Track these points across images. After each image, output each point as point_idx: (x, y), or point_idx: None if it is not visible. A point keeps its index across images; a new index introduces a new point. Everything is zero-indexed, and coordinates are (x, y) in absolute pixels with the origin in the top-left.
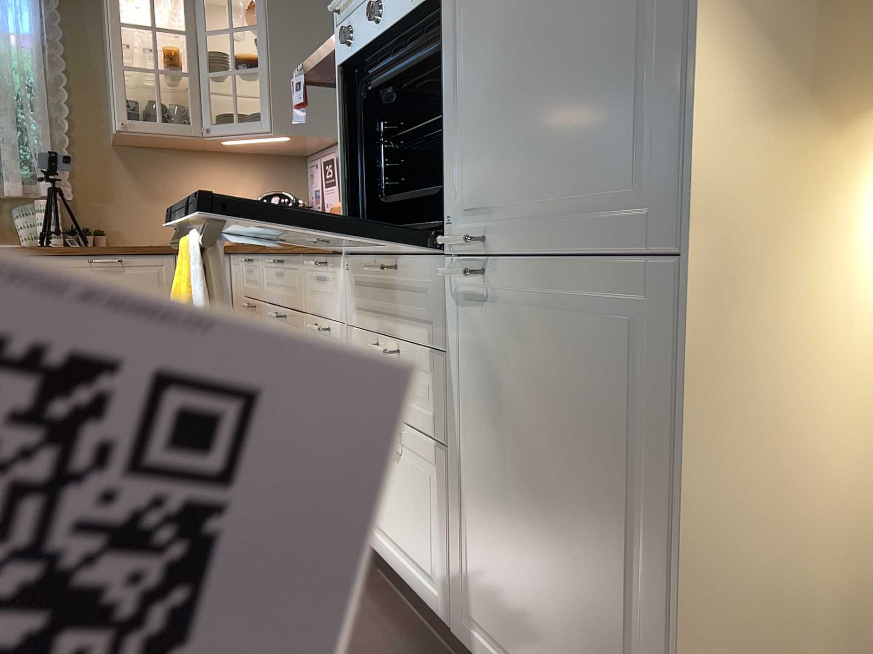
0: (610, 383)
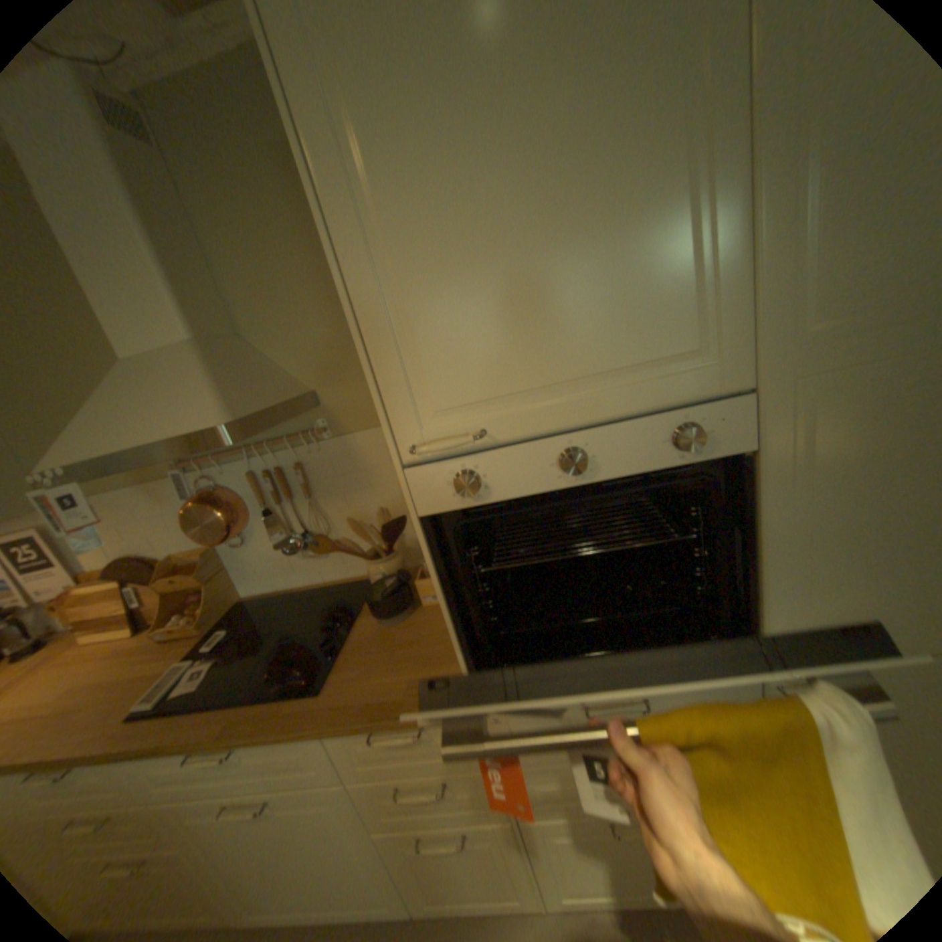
0: None
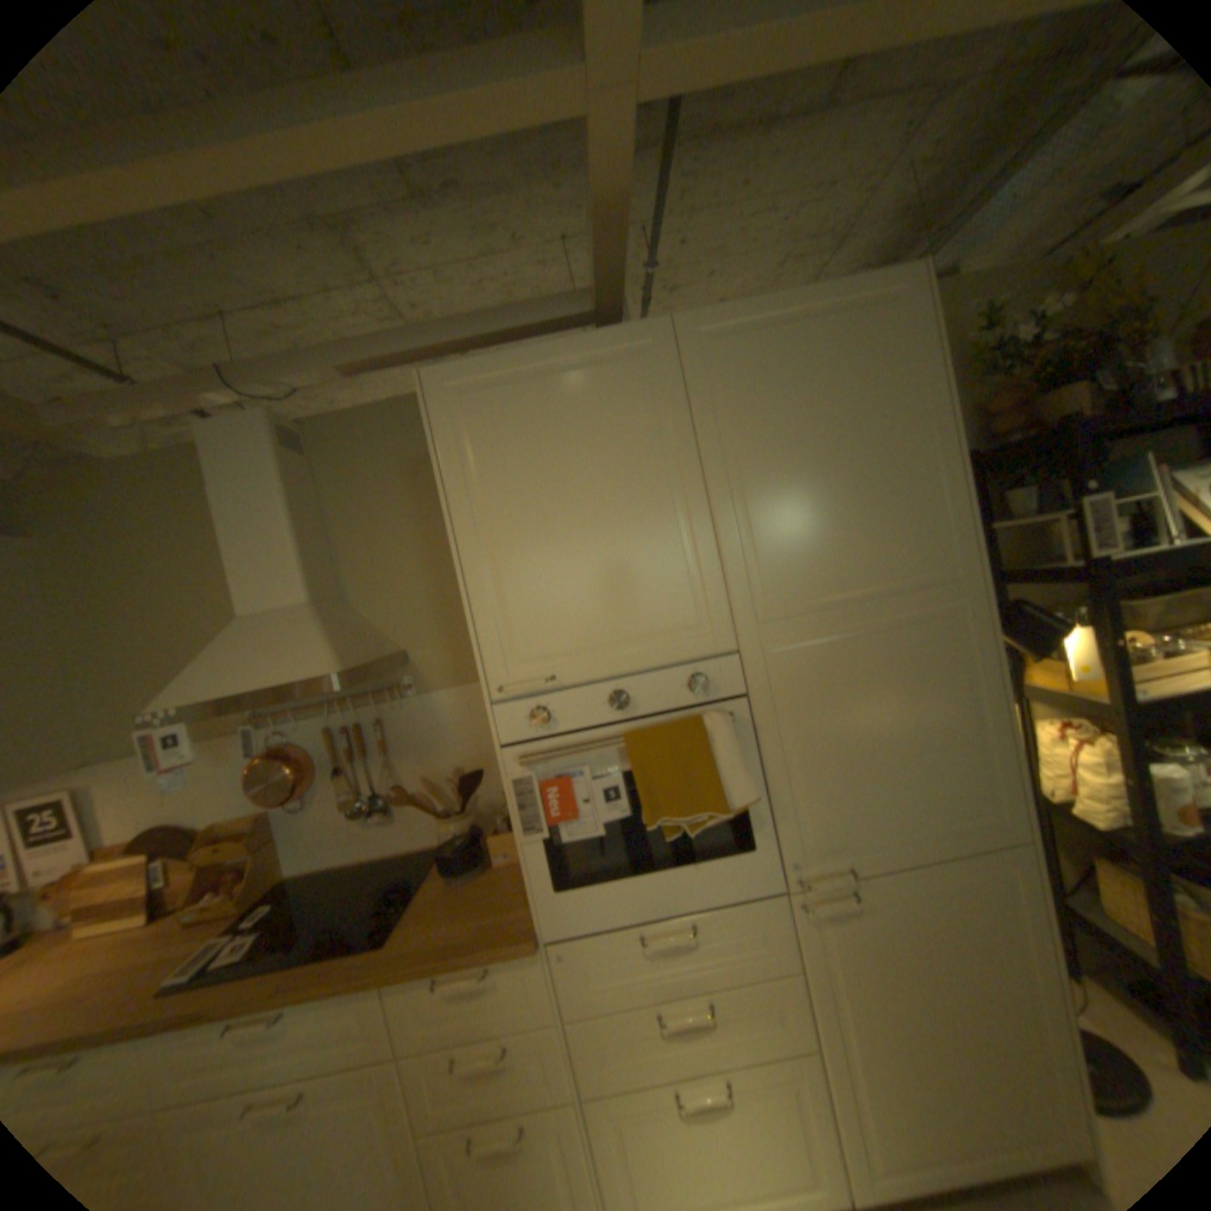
0: (989, 925)
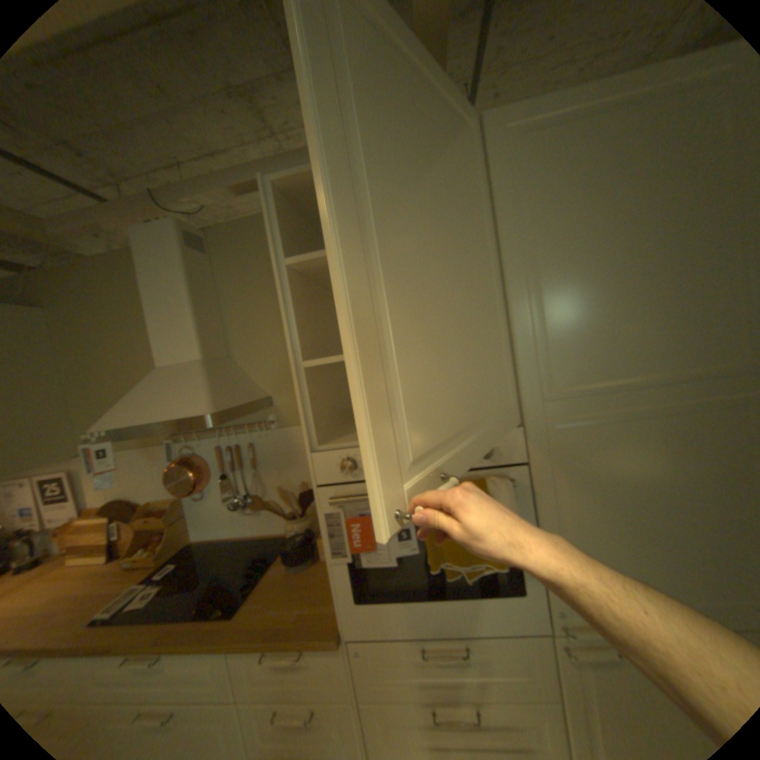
0: None
